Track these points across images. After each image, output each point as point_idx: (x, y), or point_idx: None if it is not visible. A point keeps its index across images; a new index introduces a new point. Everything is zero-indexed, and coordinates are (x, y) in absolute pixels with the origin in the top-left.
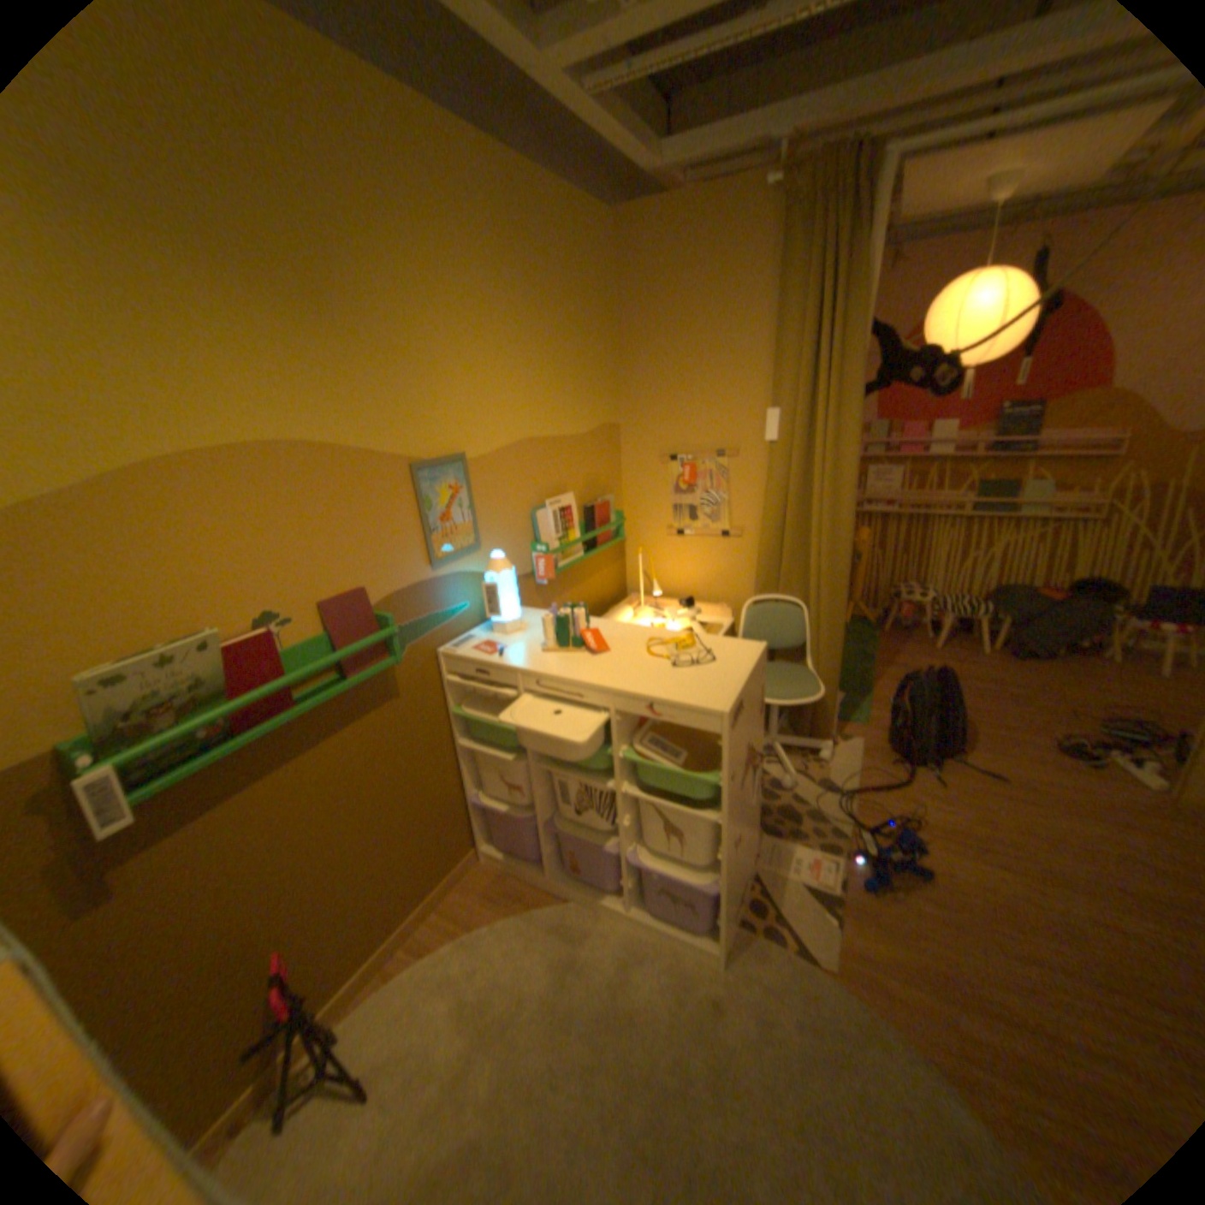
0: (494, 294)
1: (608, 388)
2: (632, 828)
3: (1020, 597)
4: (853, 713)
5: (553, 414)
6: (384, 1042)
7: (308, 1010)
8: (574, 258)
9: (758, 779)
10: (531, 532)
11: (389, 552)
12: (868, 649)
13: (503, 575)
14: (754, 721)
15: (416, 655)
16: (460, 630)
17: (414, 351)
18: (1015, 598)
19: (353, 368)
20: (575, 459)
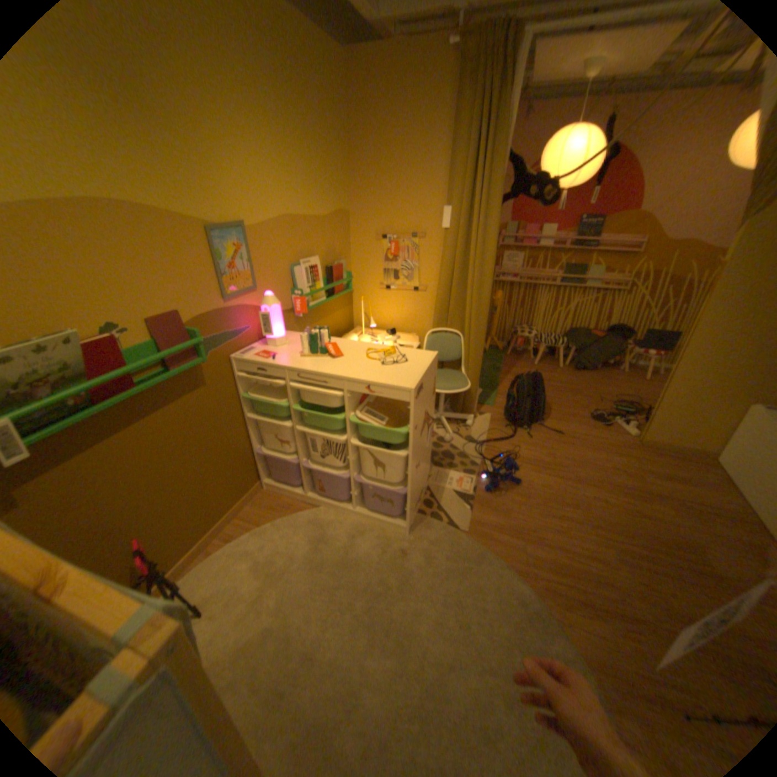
0: (260, 104)
1: (341, 184)
2: (356, 461)
3: (580, 335)
4: (486, 400)
5: (304, 199)
6: (209, 585)
7: (159, 572)
8: (317, 84)
9: (430, 431)
10: (290, 281)
11: (194, 287)
12: (497, 364)
13: (273, 307)
14: (428, 397)
15: (216, 358)
16: (245, 343)
17: (203, 141)
18: (578, 335)
19: (159, 149)
20: (319, 233)
